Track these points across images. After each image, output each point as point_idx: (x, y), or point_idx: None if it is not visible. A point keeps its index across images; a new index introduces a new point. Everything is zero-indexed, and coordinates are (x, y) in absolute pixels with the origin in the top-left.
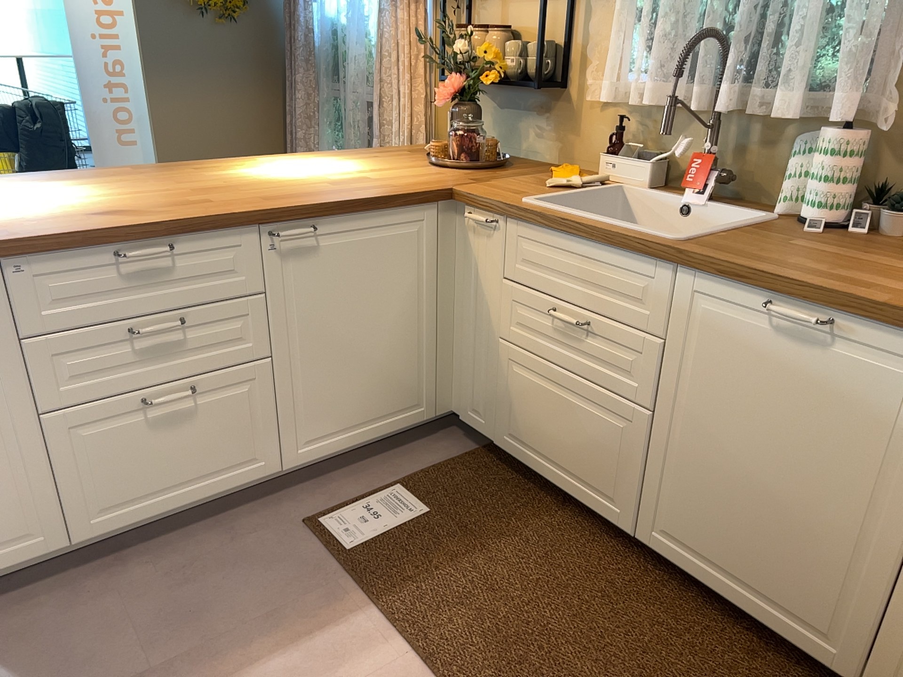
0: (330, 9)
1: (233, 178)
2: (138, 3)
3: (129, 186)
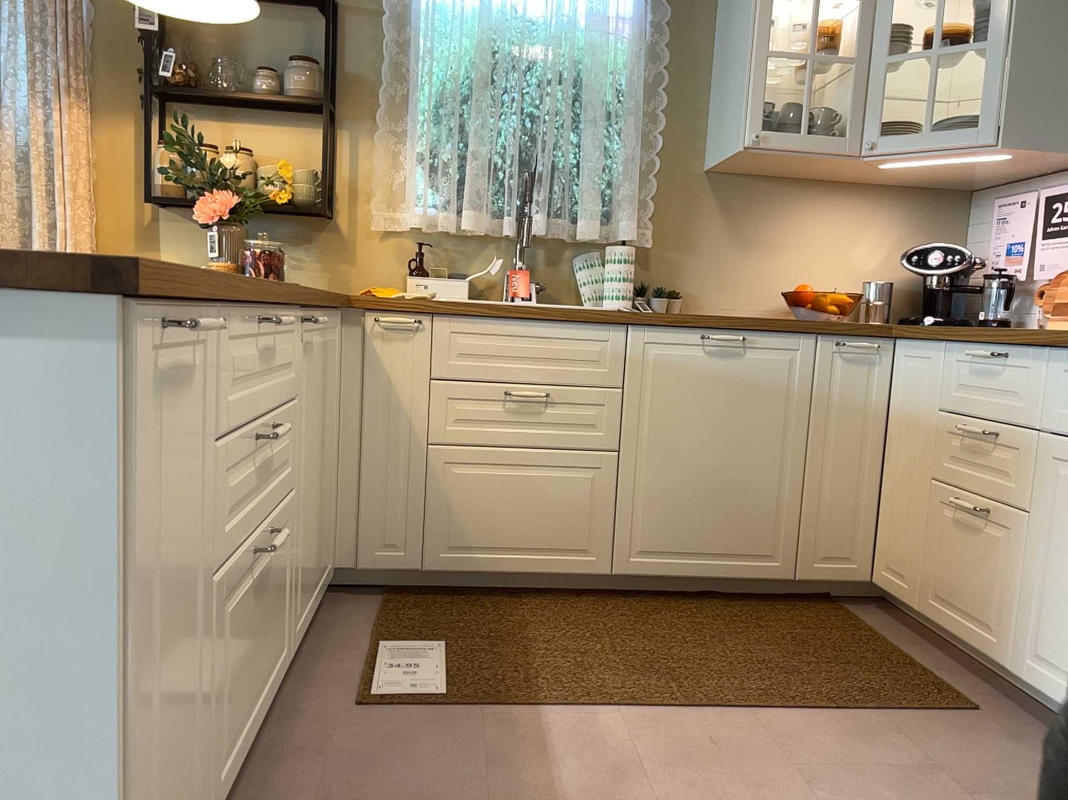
0: None
1: None
2: None
3: None
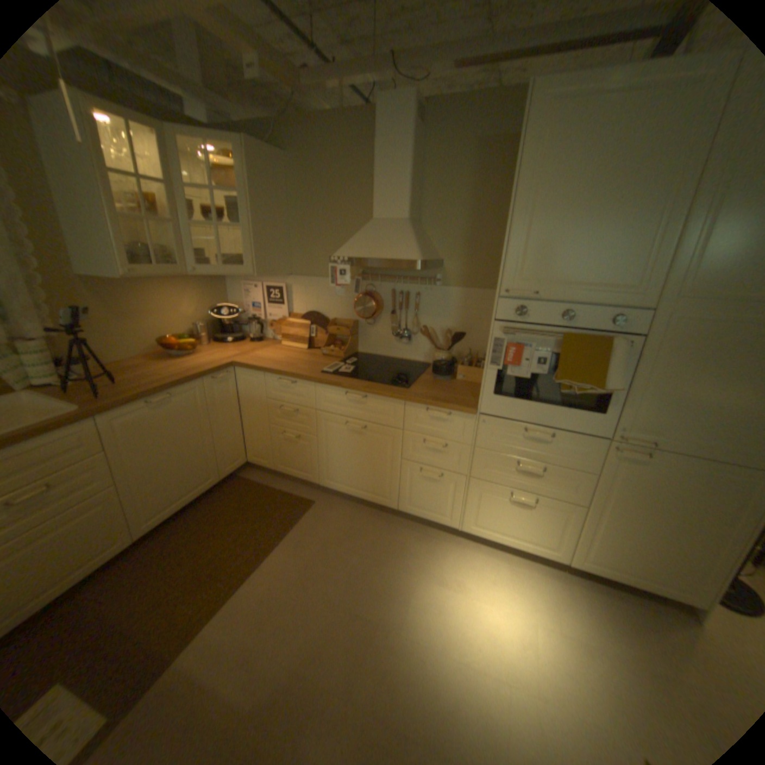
0: None
1: None
2: None
3: None
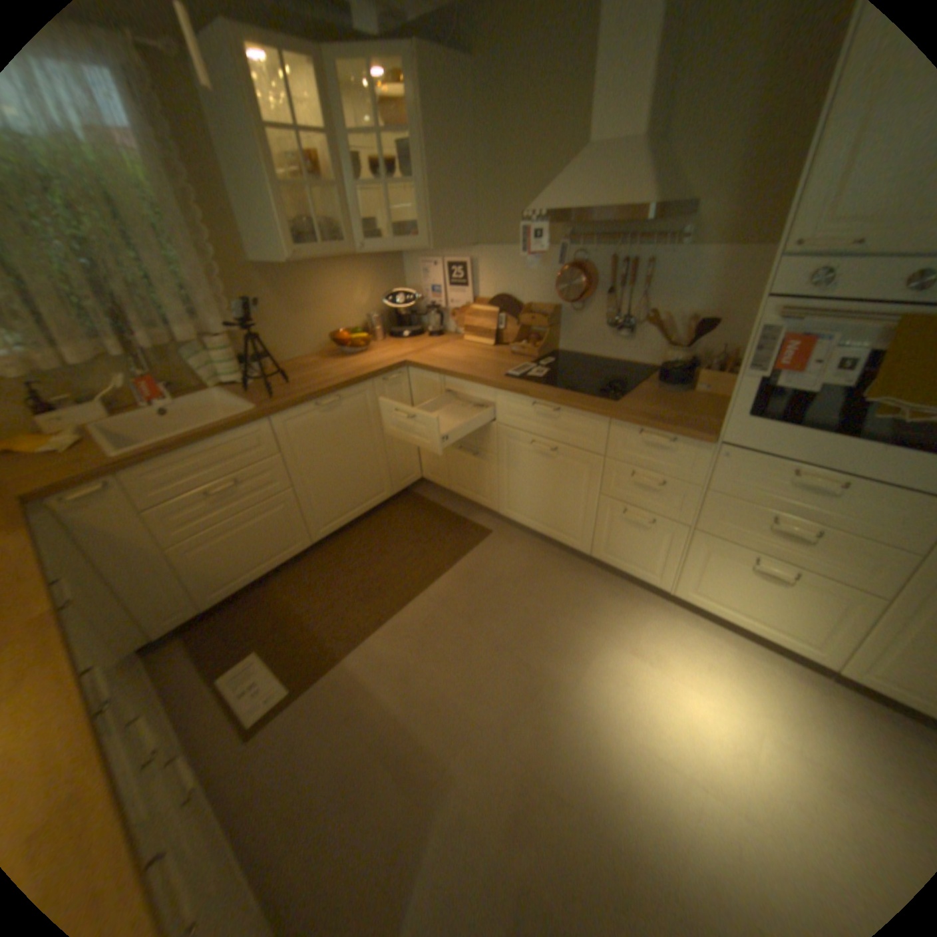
0: None
1: None
2: None
3: None
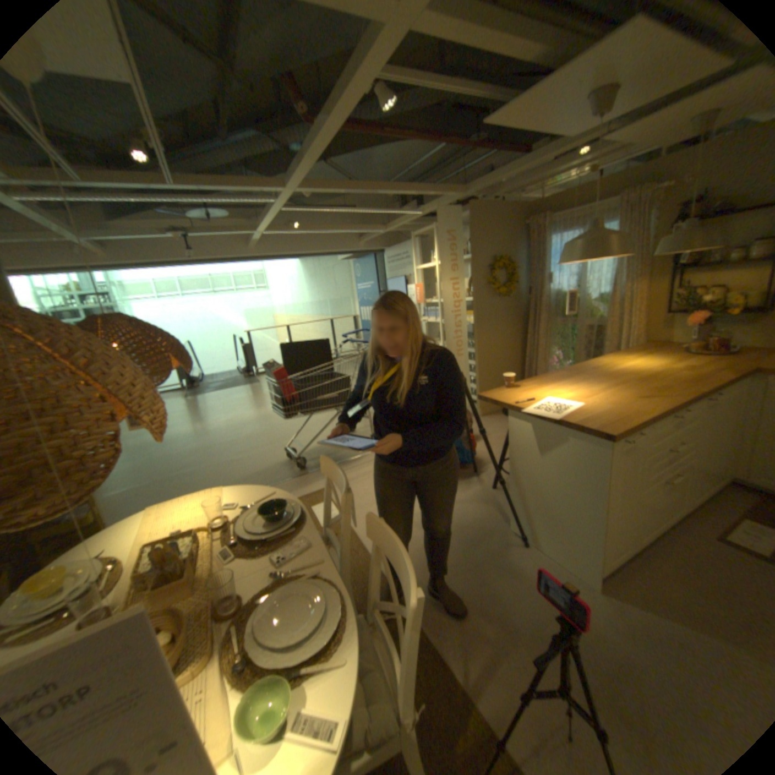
0: (560, 284)
1: (629, 372)
2: (474, 294)
3: (598, 381)
